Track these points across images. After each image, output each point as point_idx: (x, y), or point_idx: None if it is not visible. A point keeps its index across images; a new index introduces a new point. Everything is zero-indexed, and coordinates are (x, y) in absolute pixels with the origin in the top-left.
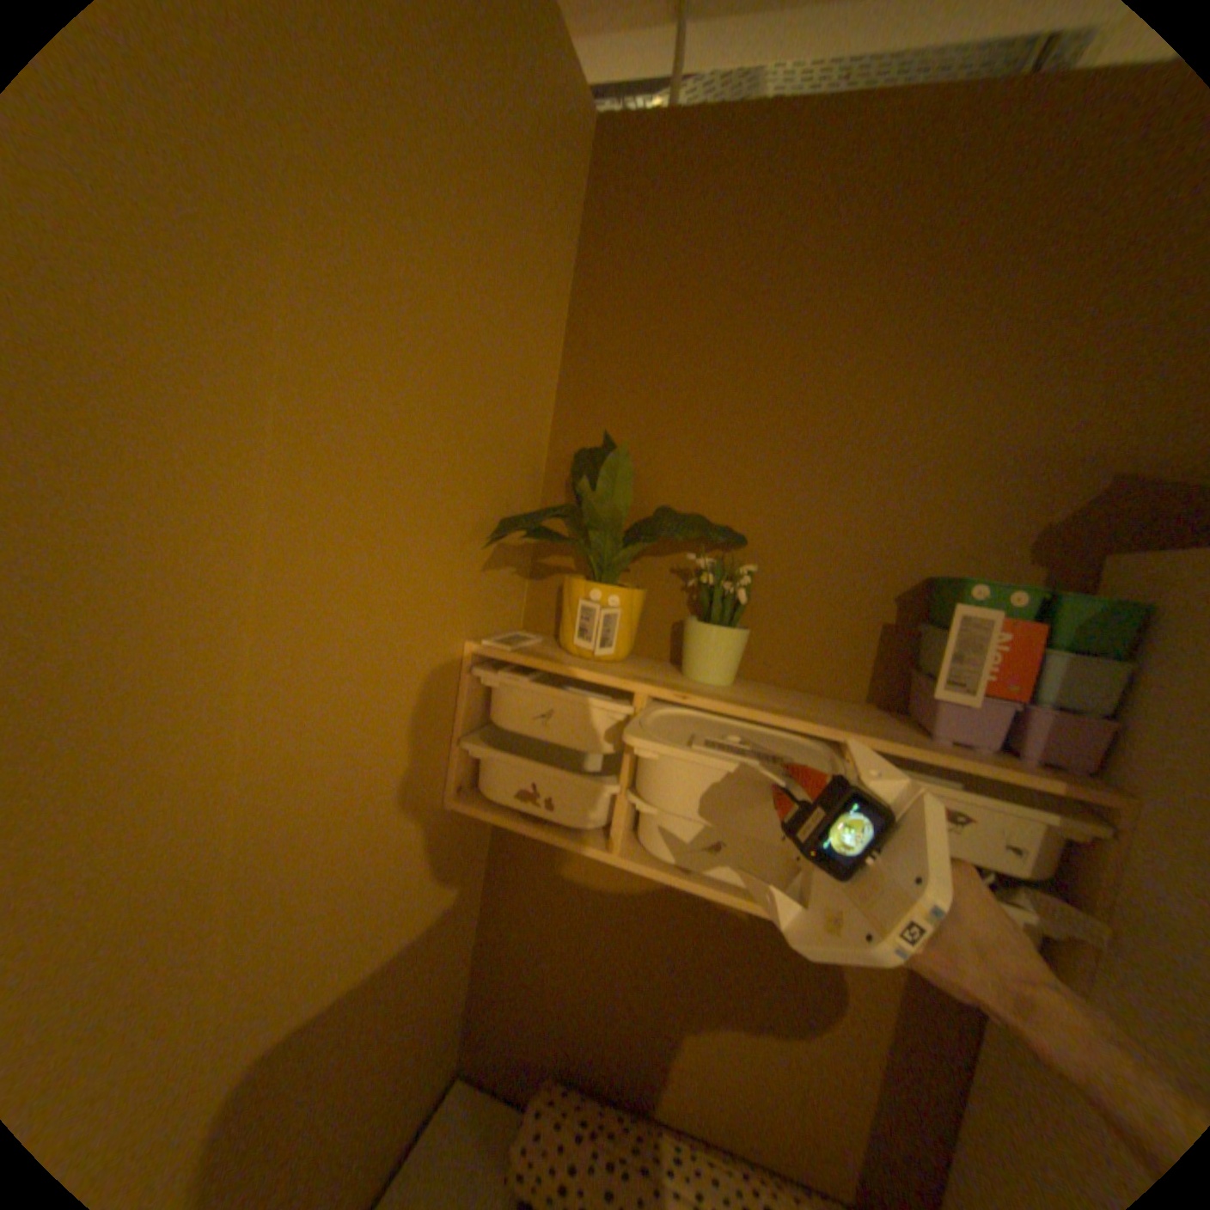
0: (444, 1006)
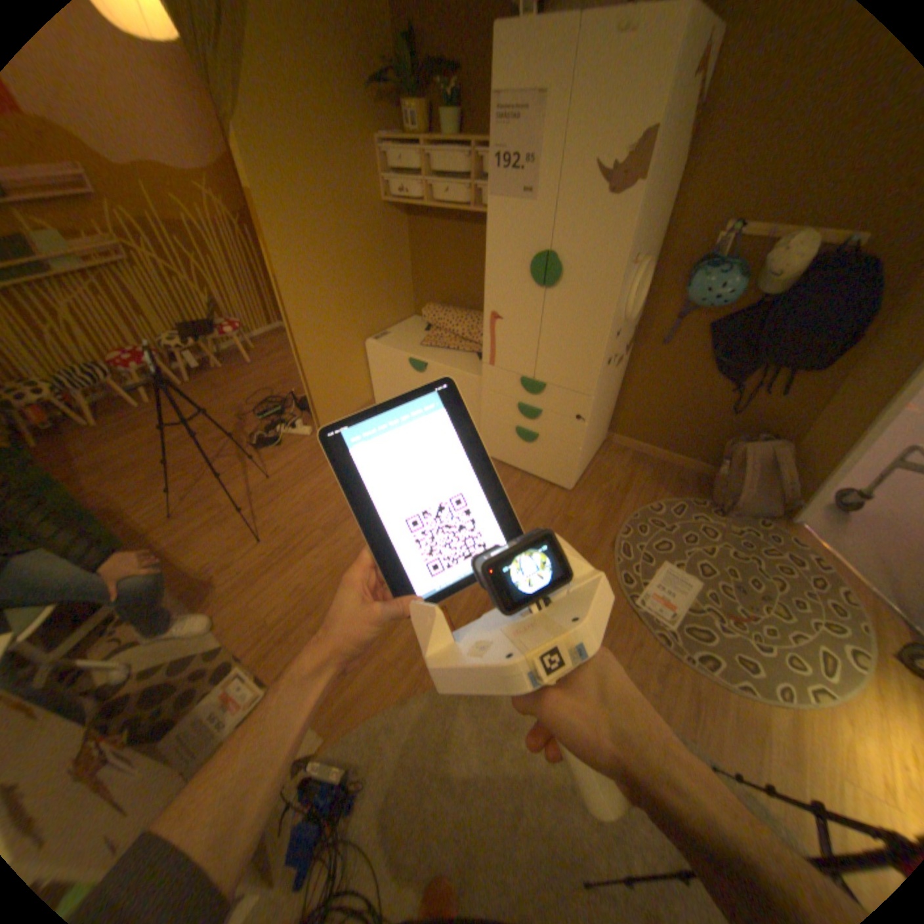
0: (401, 284)
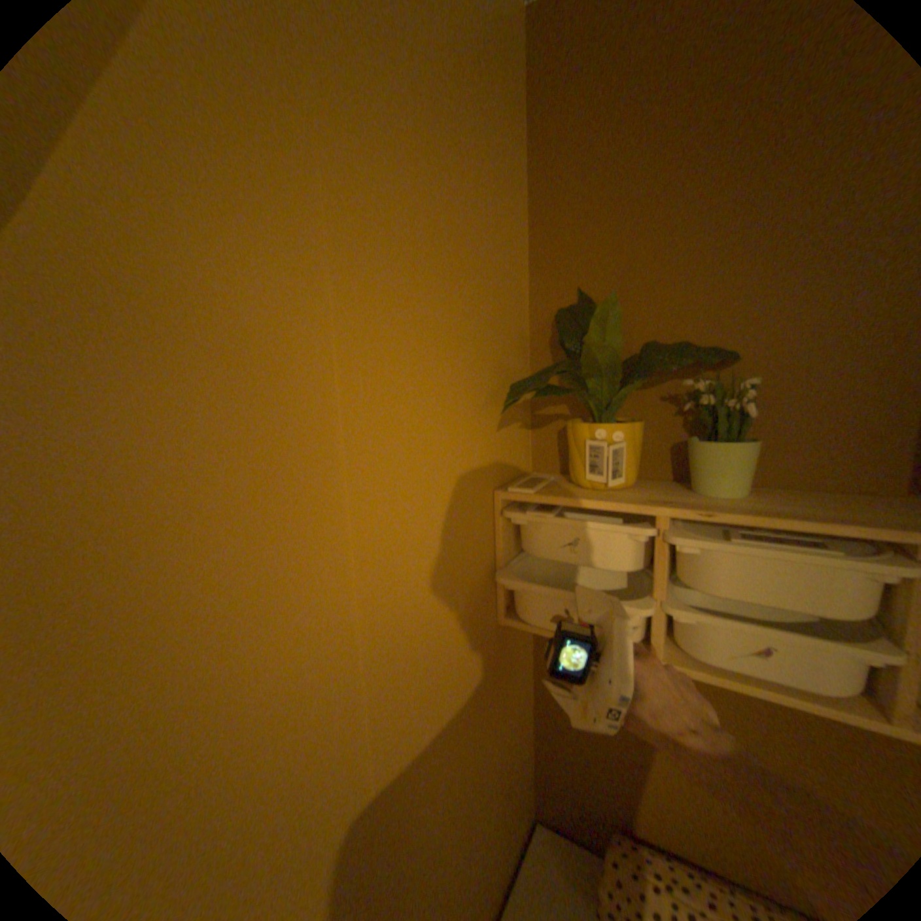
0: (520, 770)
